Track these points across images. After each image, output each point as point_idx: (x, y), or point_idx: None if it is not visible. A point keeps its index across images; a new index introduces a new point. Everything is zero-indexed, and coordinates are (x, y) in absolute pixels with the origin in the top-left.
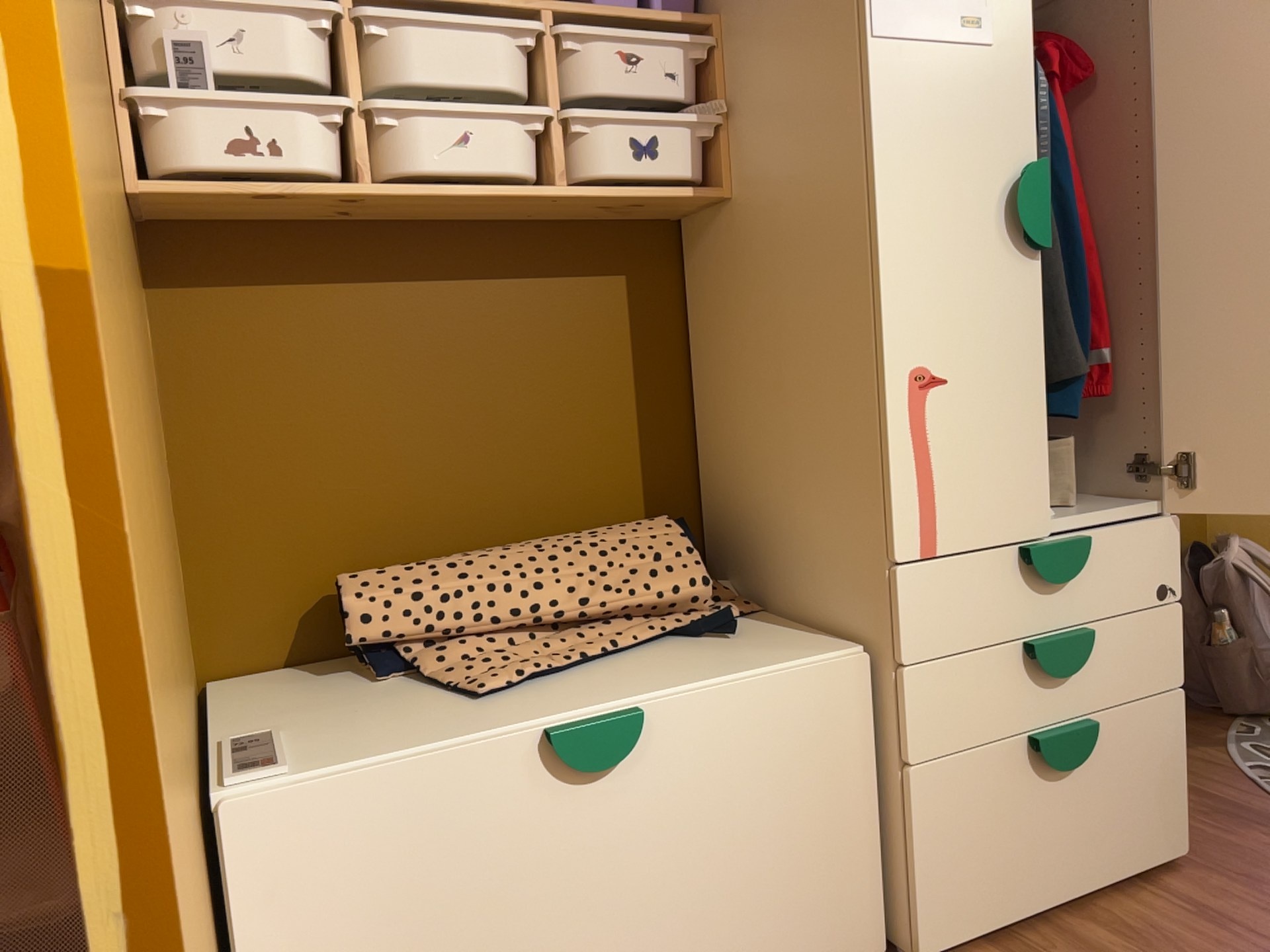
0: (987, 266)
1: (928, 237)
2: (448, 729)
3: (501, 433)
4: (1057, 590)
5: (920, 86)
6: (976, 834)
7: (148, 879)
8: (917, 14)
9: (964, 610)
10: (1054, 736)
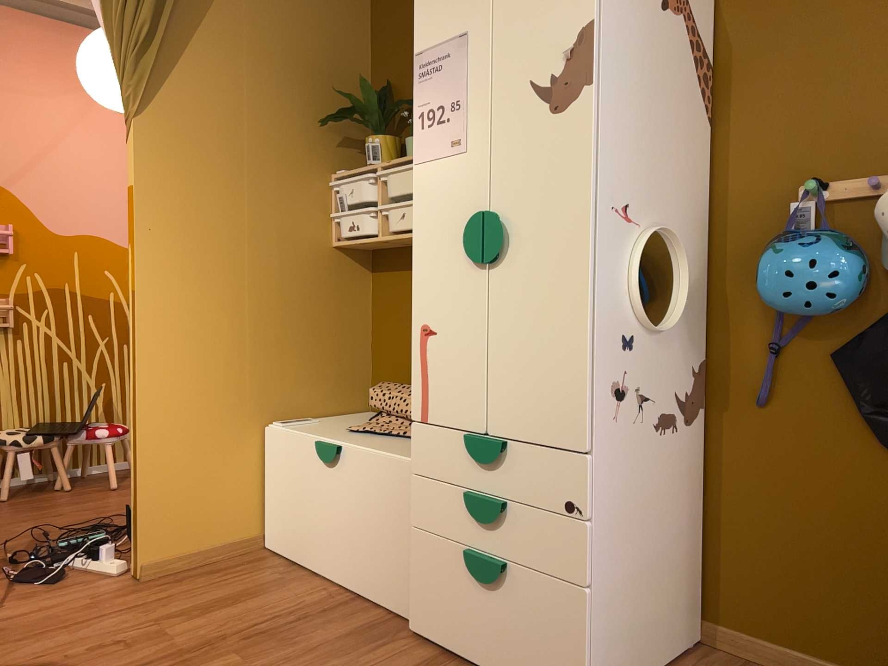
0: (456, 272)
1: (430, 257)
2: (317, 431)
3: None
4: (485, 468)
5: (431, 181)
6: (436, 583)
7: (136, 396)
8: (431, 146)
9: (437, 456)
10: (470, 554)
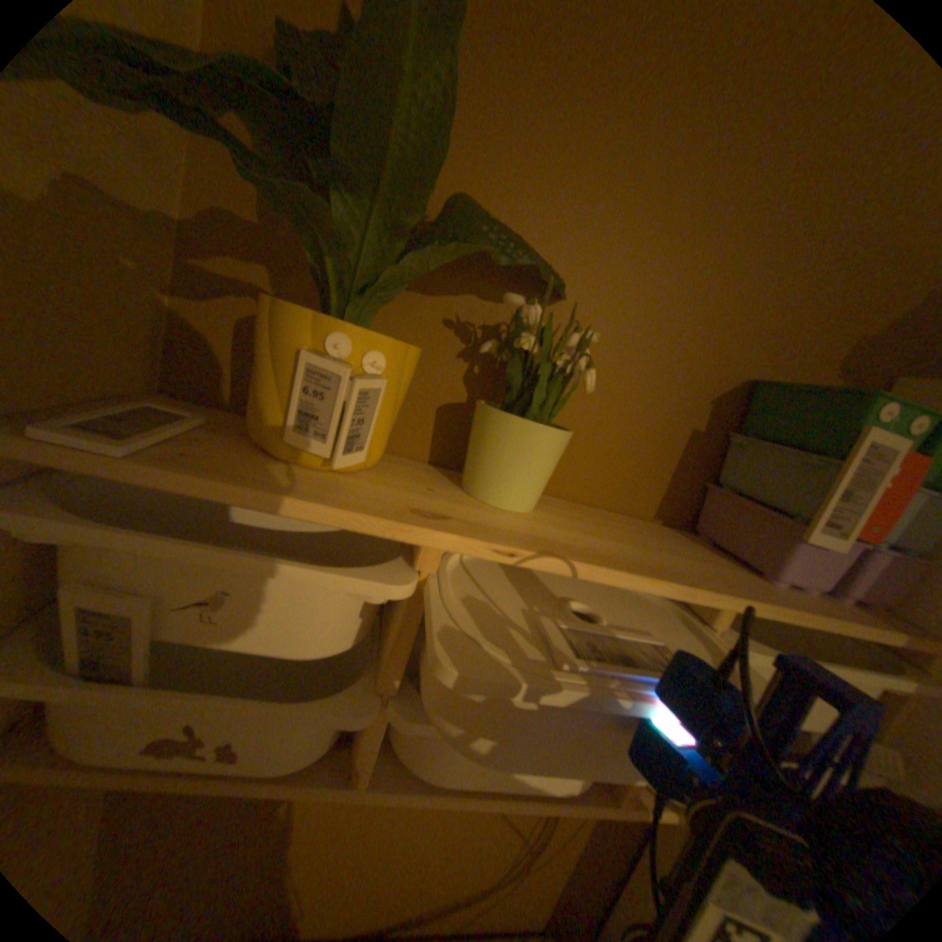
0: None
1: None
2: None
3: (450, 846)
4: None
5: None
6: None
7: None
8: None
9: None
10: None
